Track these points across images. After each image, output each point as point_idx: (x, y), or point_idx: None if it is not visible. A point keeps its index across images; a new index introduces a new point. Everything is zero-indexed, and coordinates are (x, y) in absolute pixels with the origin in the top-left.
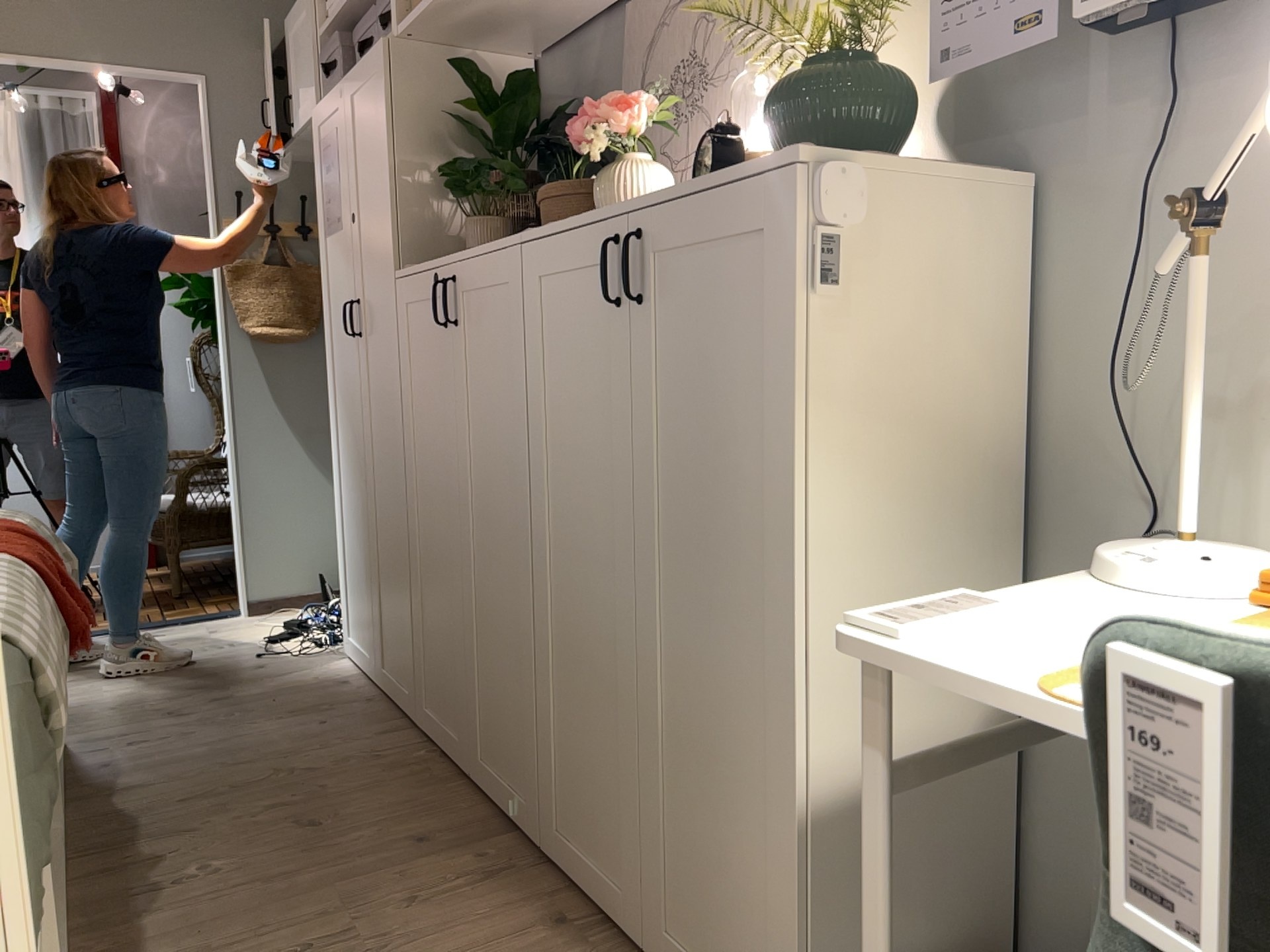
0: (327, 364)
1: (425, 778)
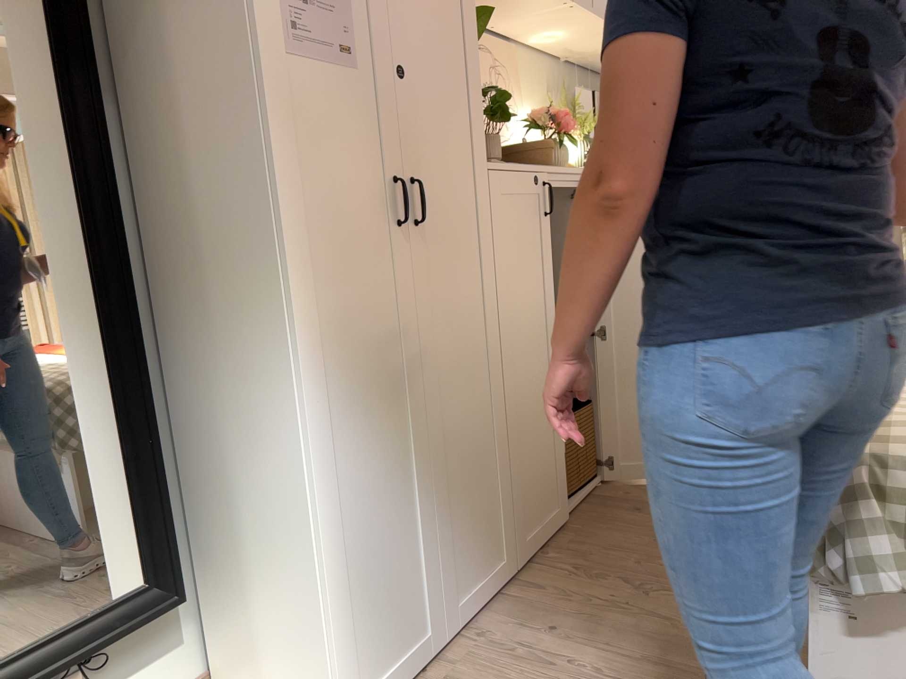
0: (286, 274)
1: (573, 540)
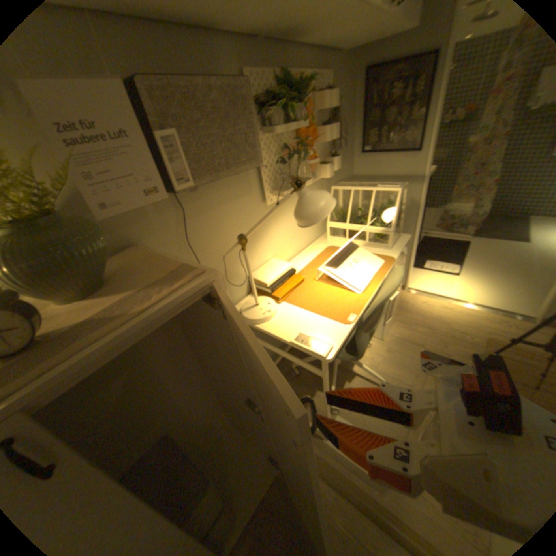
0: None
1: None
